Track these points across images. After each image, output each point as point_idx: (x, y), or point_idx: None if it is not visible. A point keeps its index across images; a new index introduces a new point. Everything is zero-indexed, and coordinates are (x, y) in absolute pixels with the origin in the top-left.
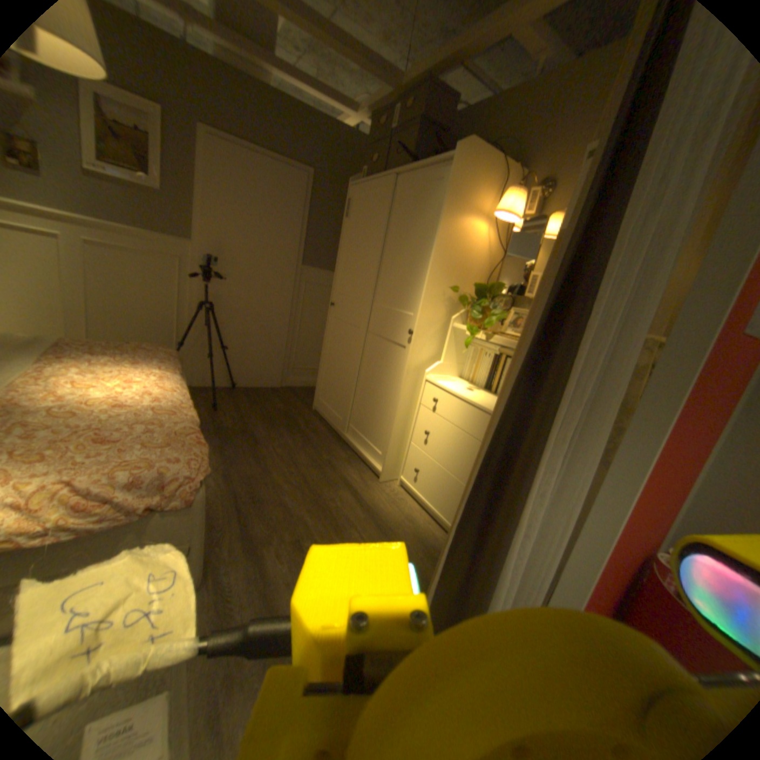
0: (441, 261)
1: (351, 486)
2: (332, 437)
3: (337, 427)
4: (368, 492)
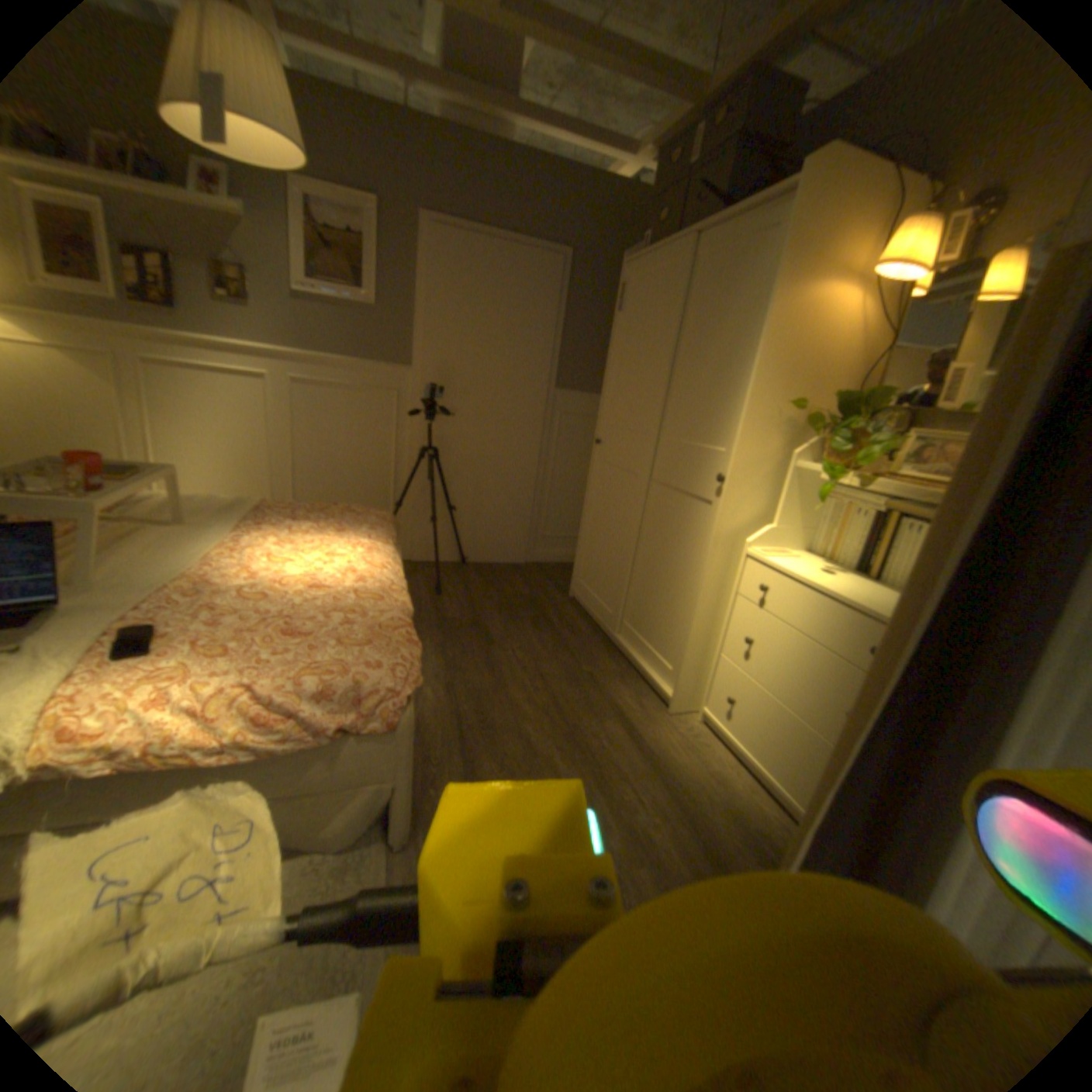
0: (775, 360)
1: (625, 716)
2: (597, 639)
3: (604, 624)
4: (651, 729)
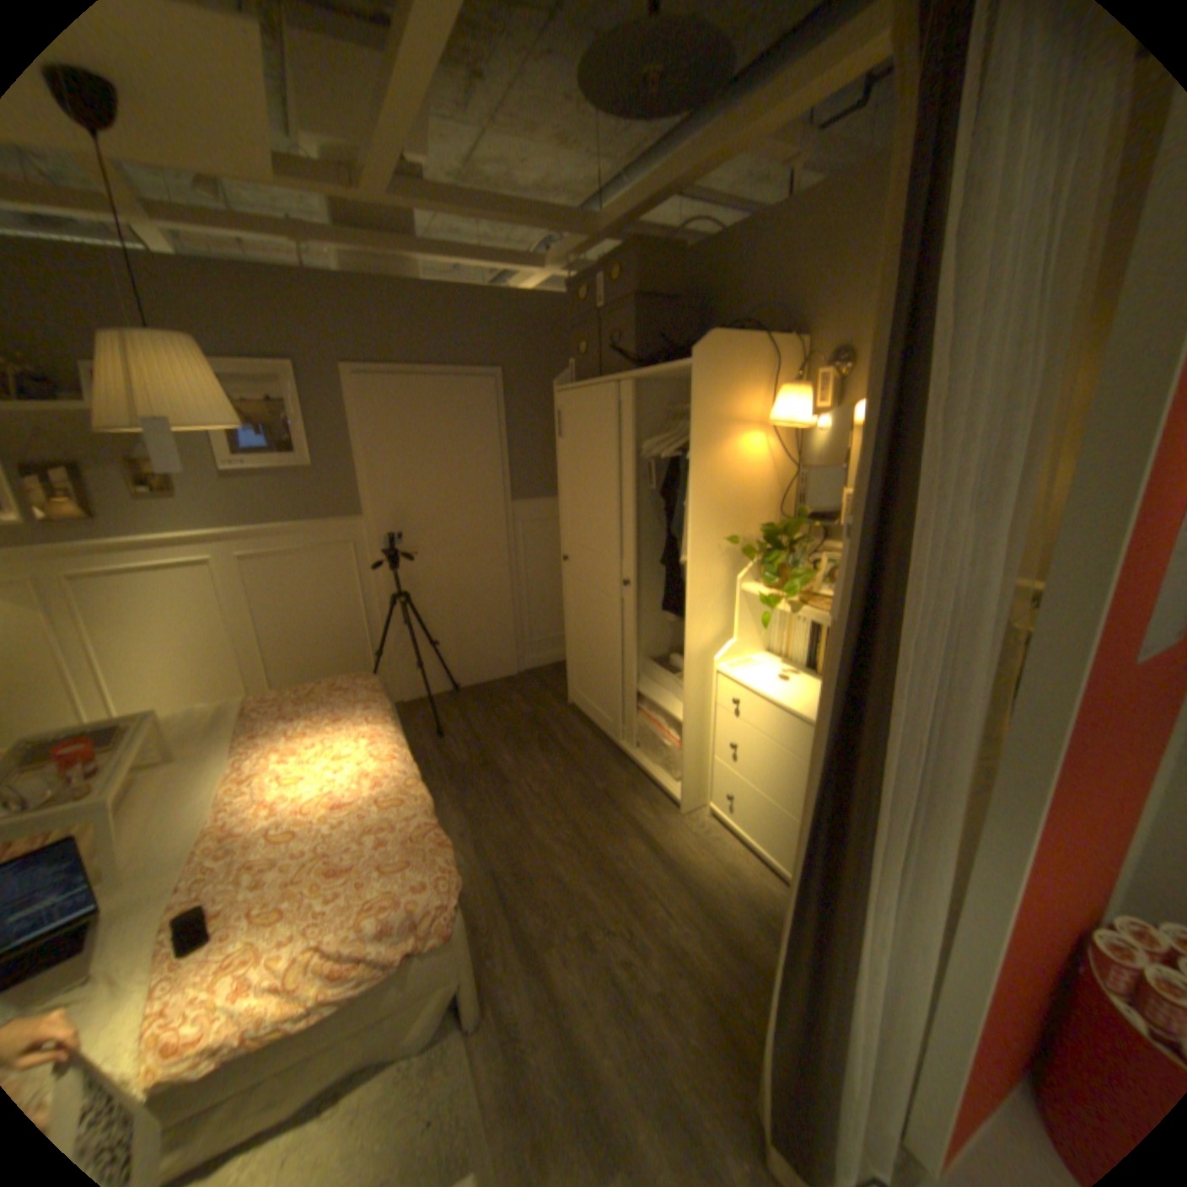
0: (704, 509)
1: (642, 830)
2: (603, 749)
3: (607, 732)
4: (667, 836)
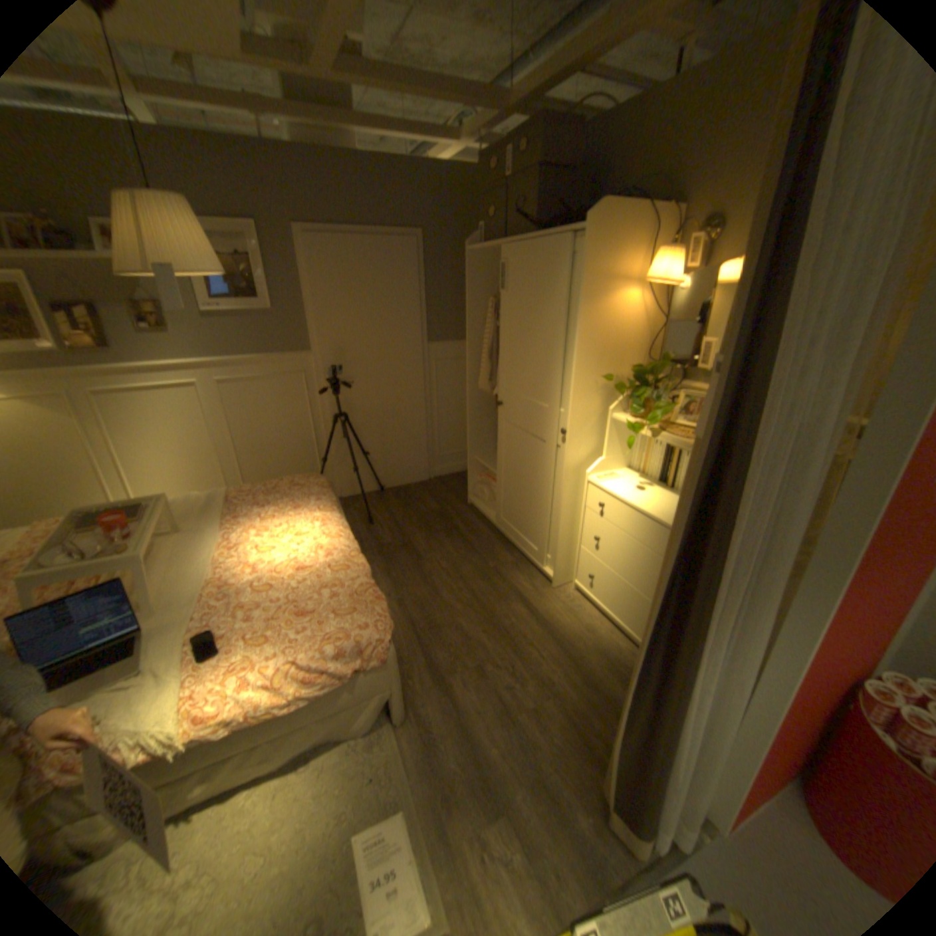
0: (587, 351)
1: (523, 597)
2: (494, 538)
3: (498, 525)
4: (542, 602)
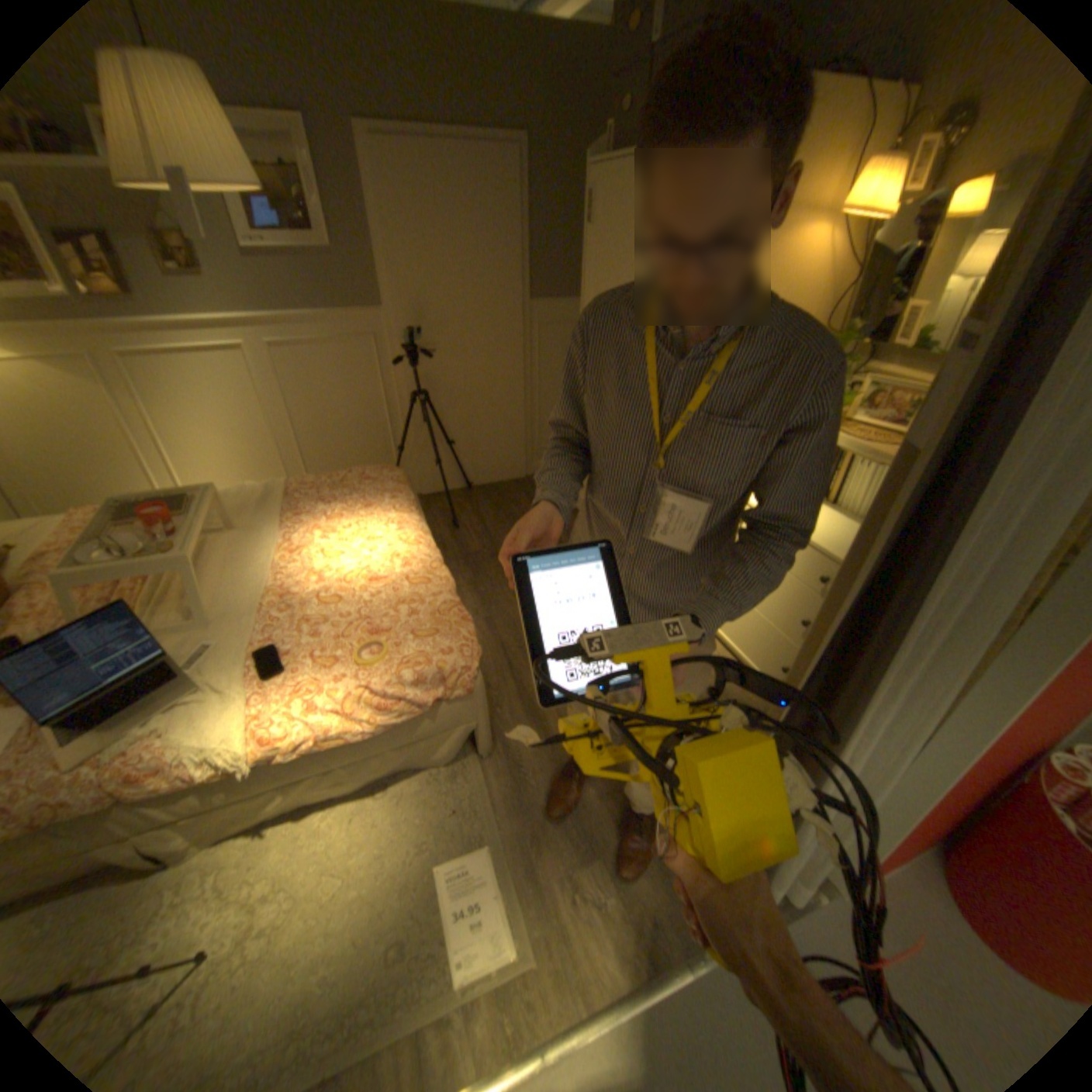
0: None
1: None
2: None
3: None
4: None
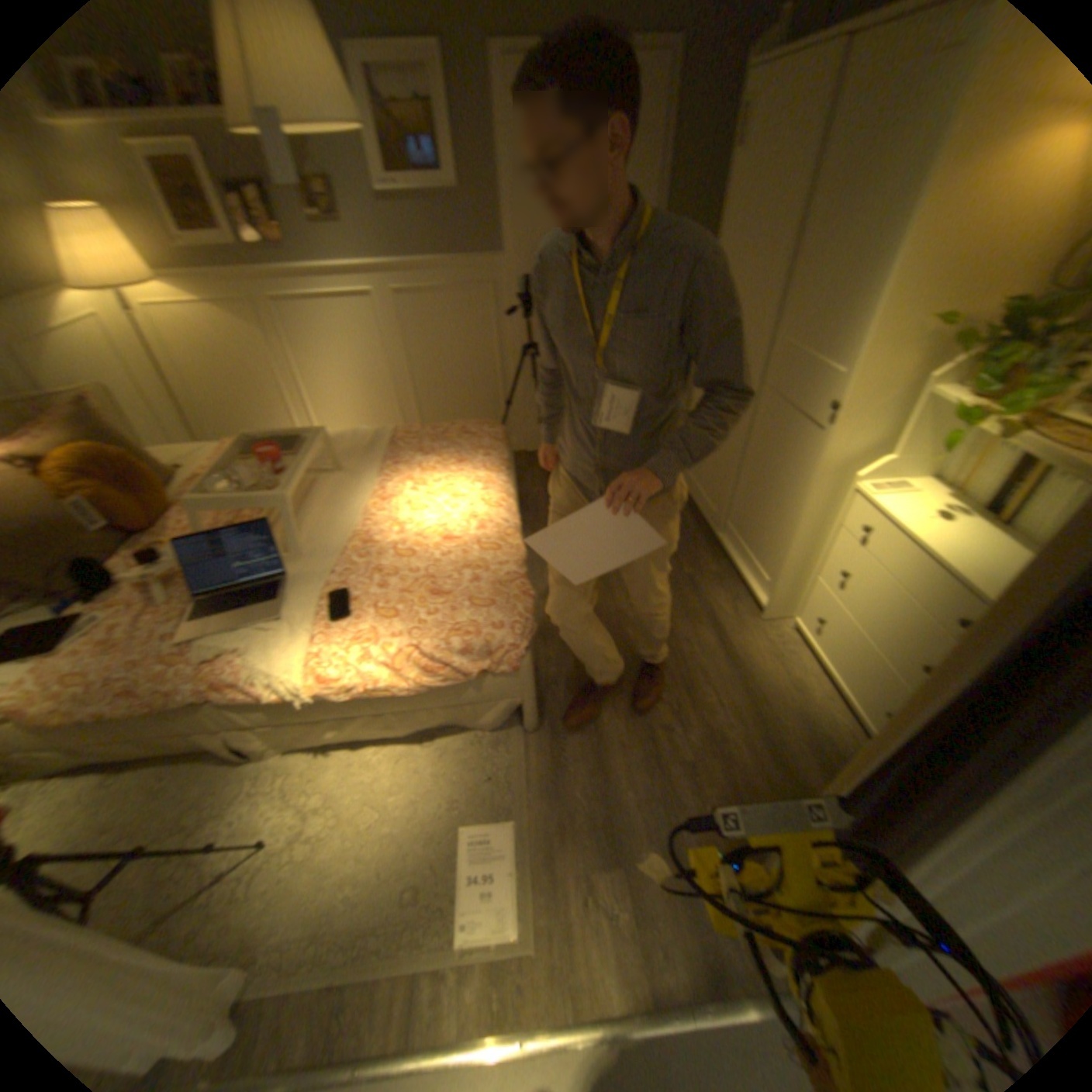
0: (921, 266)
1: (717, 622)
2: (700, 536)
3: (708, 521)
4: (741, 635)
